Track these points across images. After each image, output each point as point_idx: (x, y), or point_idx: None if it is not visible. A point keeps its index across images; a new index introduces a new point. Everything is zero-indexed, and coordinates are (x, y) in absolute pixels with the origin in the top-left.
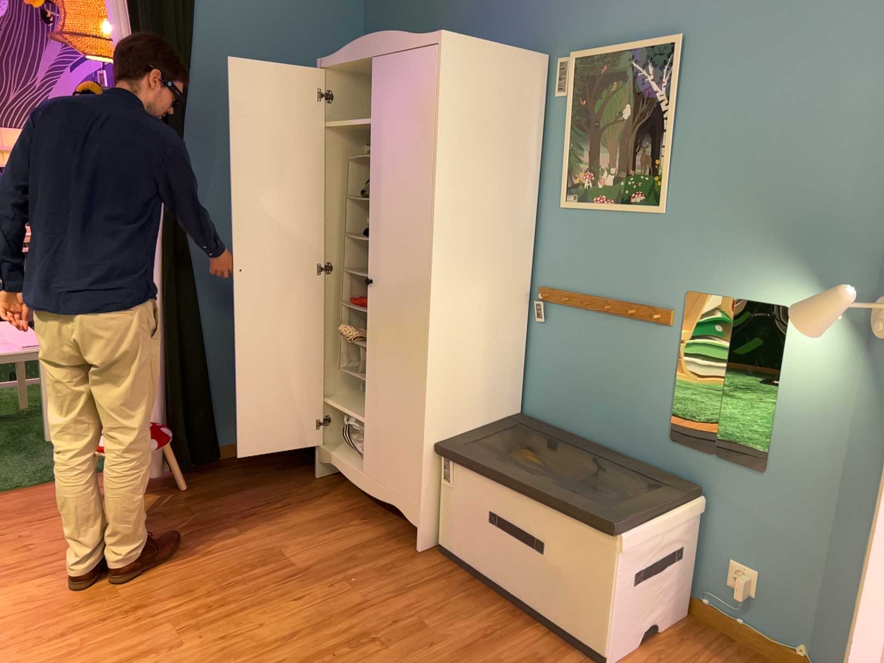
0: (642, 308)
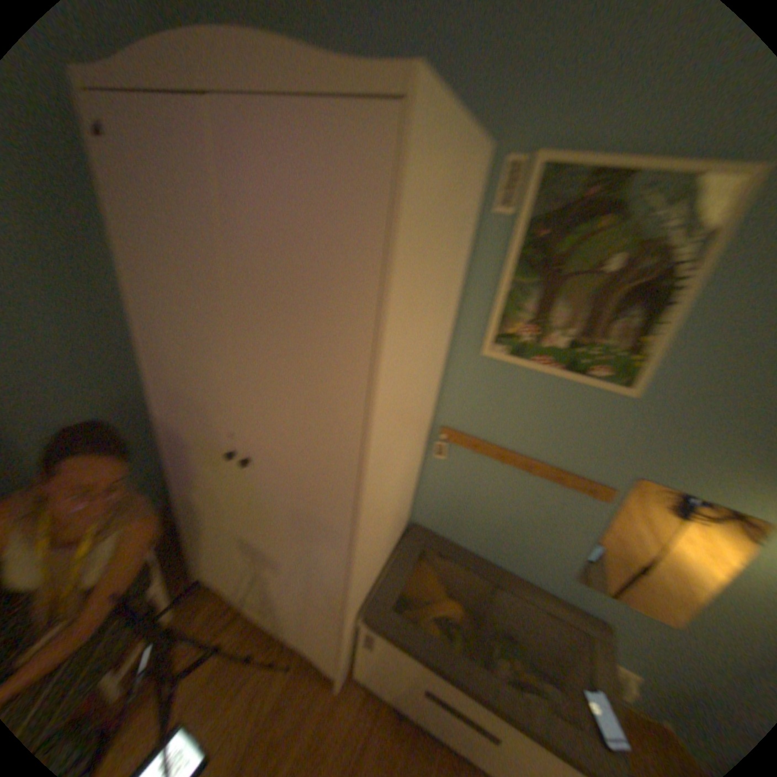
0: (575, 481)
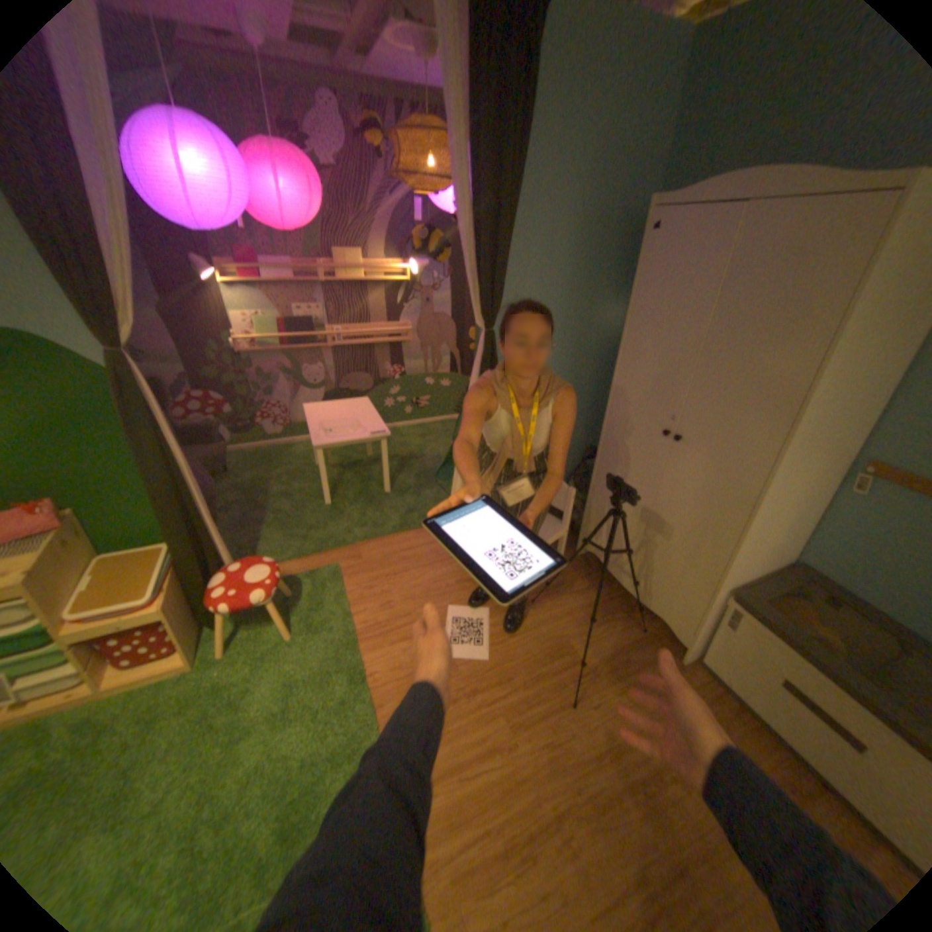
0: None
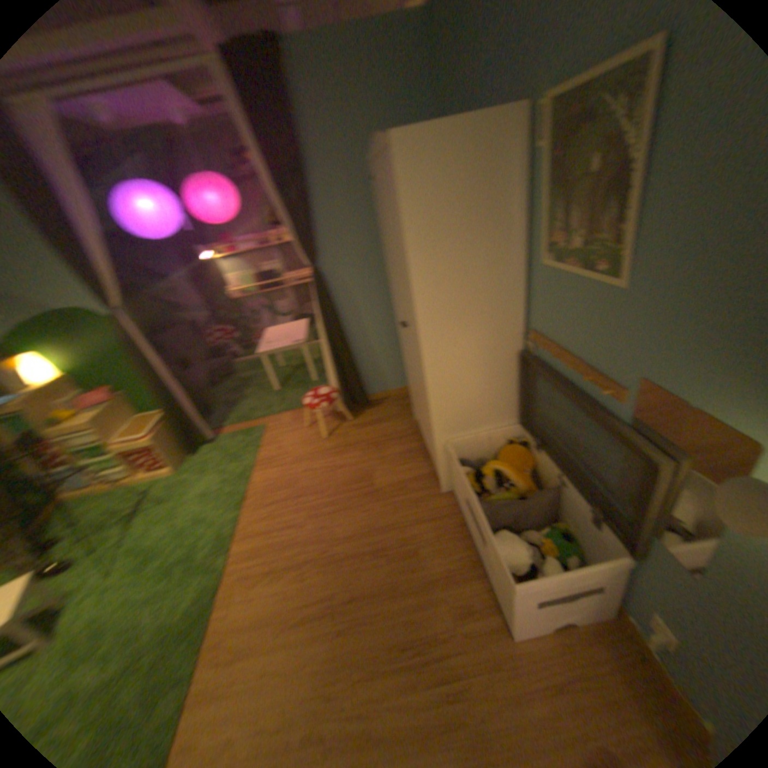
0: (601, 377)
